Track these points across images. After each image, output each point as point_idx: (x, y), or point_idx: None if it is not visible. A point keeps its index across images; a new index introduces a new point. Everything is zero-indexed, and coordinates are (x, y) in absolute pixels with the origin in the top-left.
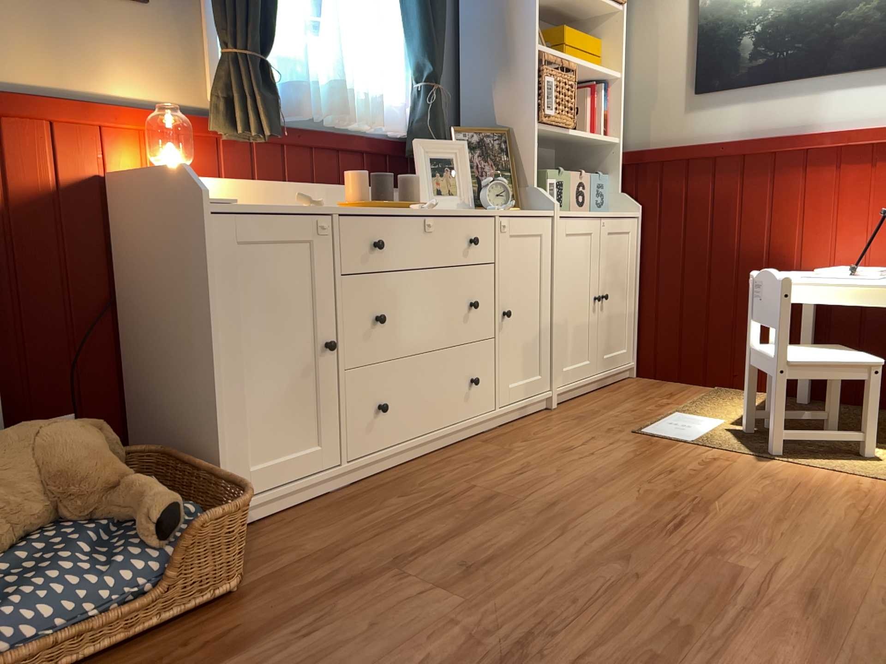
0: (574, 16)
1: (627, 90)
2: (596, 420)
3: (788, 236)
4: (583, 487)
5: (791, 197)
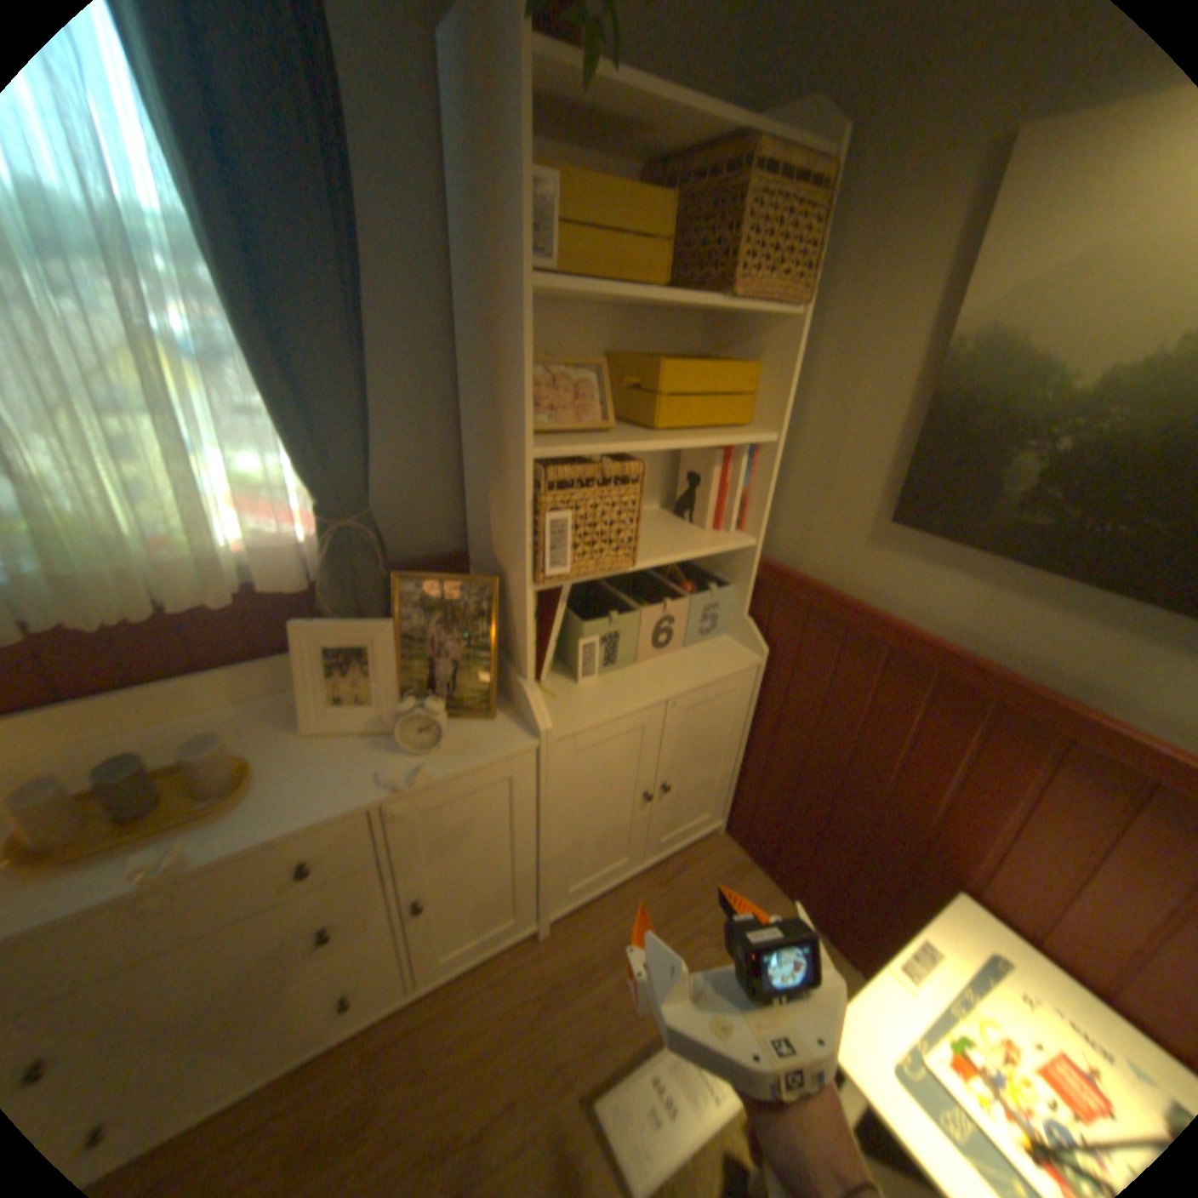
0: (720, 312)
1: (790, 460)
2: (566, 1016)
3: (982, 844)
4: None
5: (1012, 792)
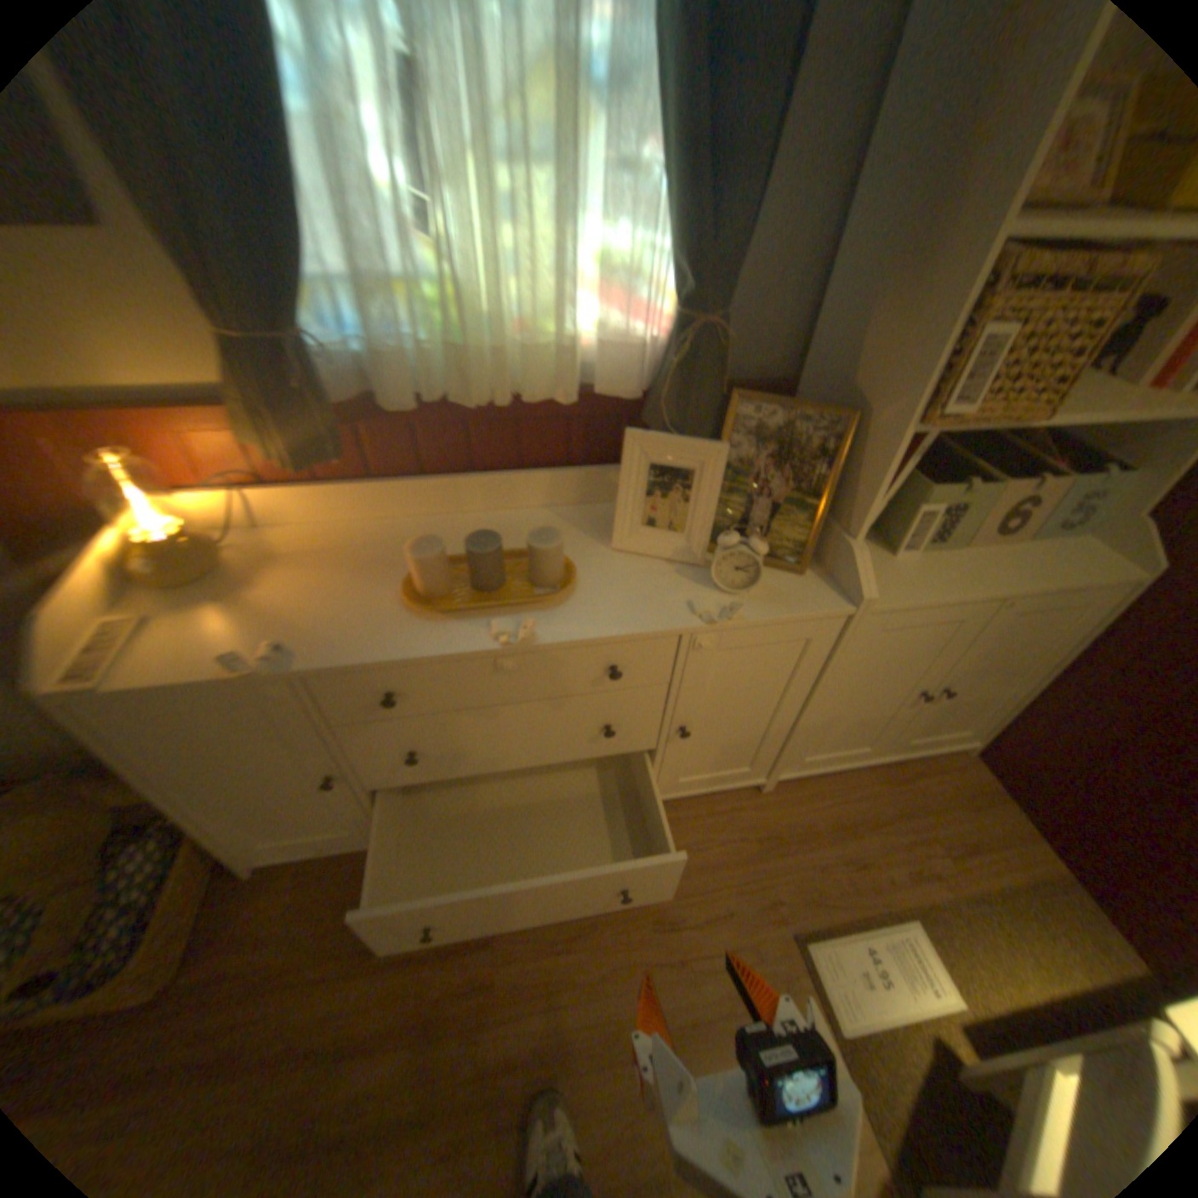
0: None
1: None
2: (786, 864)
3: None
4: (584, 1053)
5: None
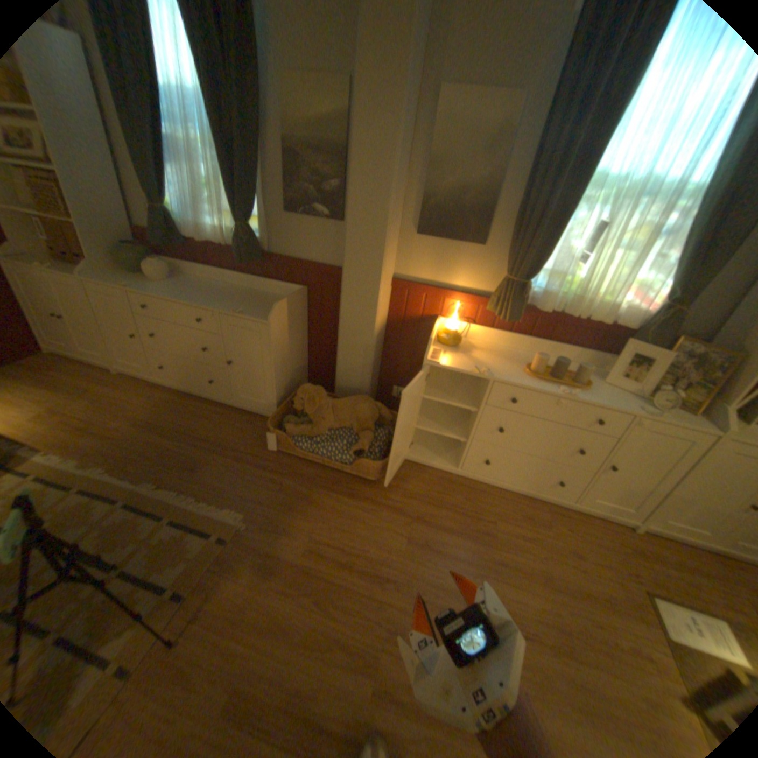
0: None
1: None
2: (646, 565)
3: None
4: (535, 577)
5: None
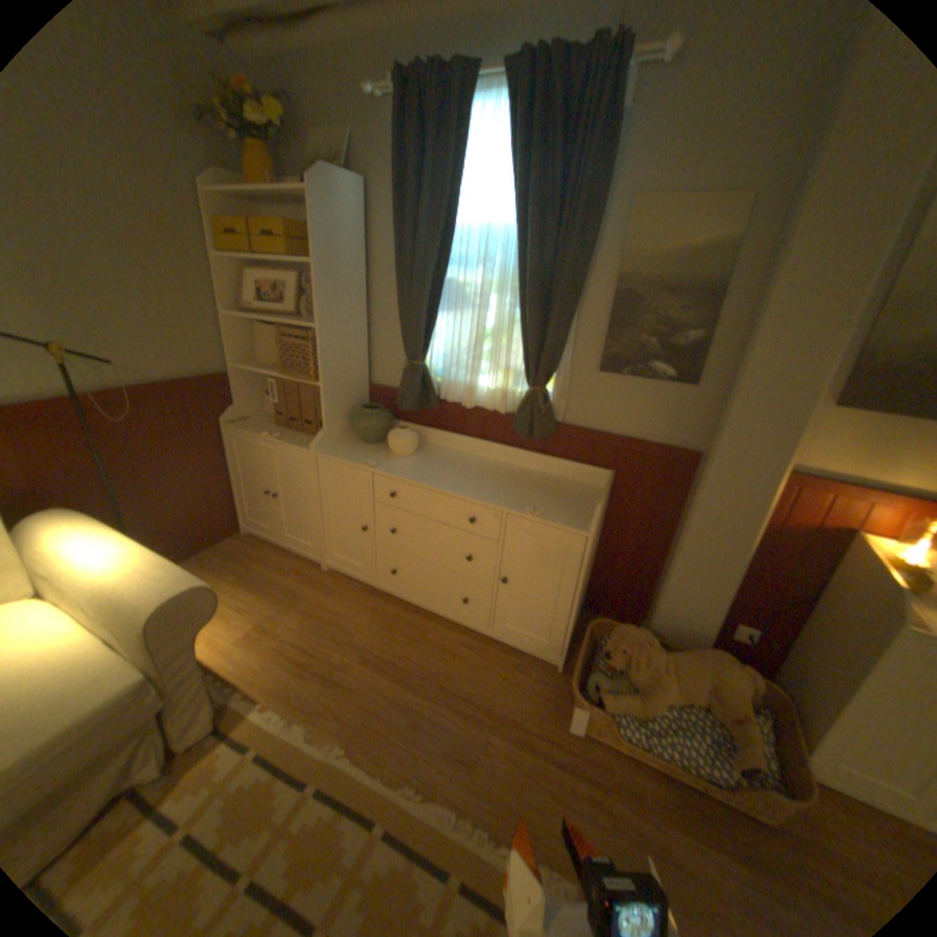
0: None
1: None
2: None
3: None
4: None
5: None
